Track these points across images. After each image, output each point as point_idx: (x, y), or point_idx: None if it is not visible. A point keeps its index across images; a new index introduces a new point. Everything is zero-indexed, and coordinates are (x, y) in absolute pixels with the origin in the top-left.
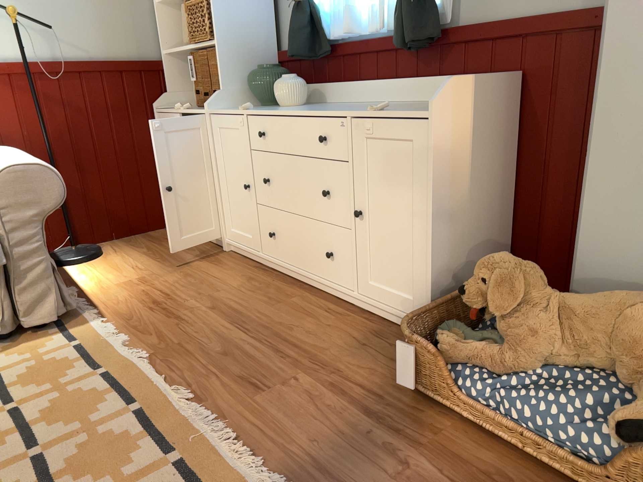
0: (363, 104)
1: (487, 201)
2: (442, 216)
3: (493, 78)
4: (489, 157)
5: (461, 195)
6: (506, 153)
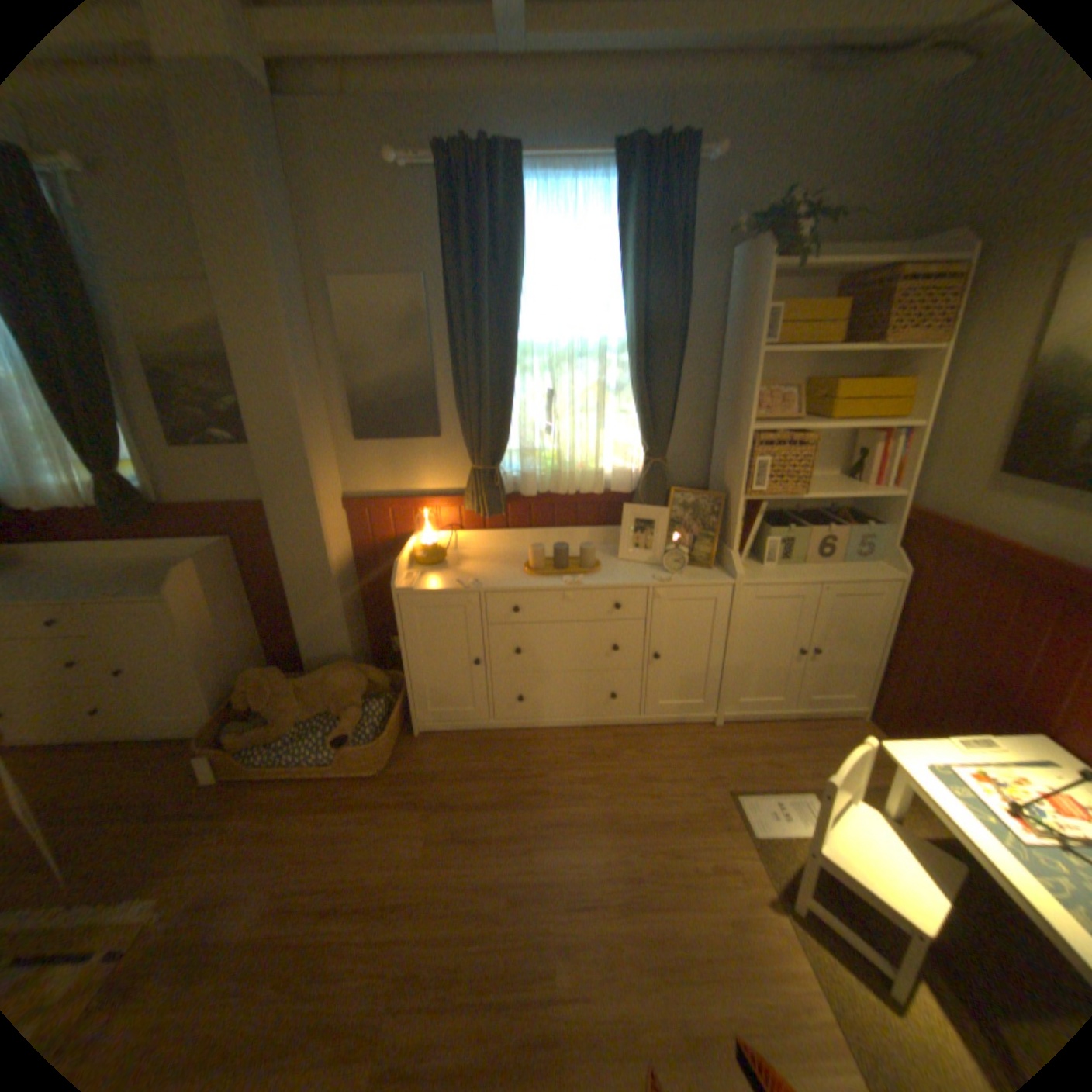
0: (81, 566)
1: (233, 627)
2: (199, 657)
3: (209, 551)
4: (224, 600)
5: (210, 635)
6: (237, 590)
